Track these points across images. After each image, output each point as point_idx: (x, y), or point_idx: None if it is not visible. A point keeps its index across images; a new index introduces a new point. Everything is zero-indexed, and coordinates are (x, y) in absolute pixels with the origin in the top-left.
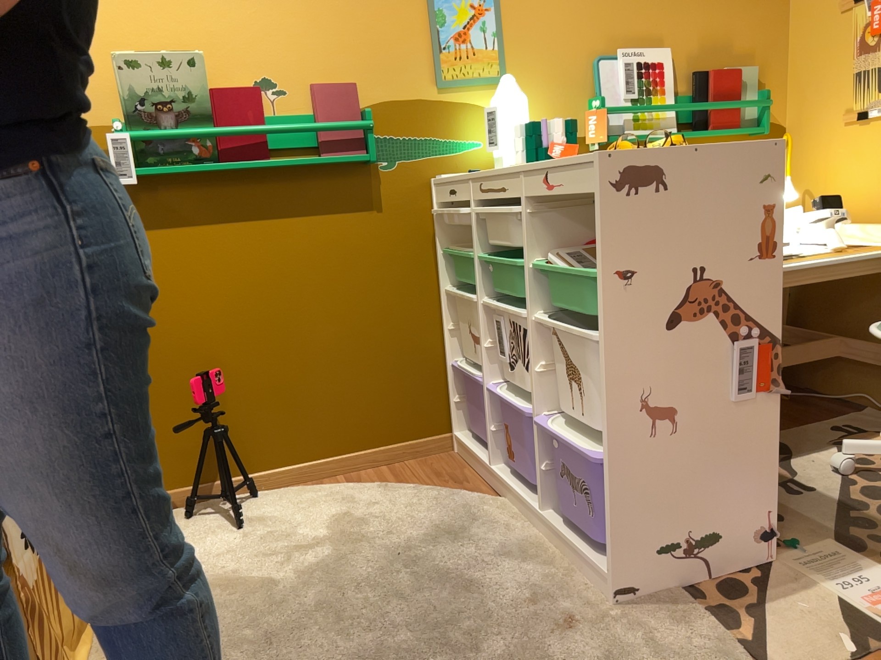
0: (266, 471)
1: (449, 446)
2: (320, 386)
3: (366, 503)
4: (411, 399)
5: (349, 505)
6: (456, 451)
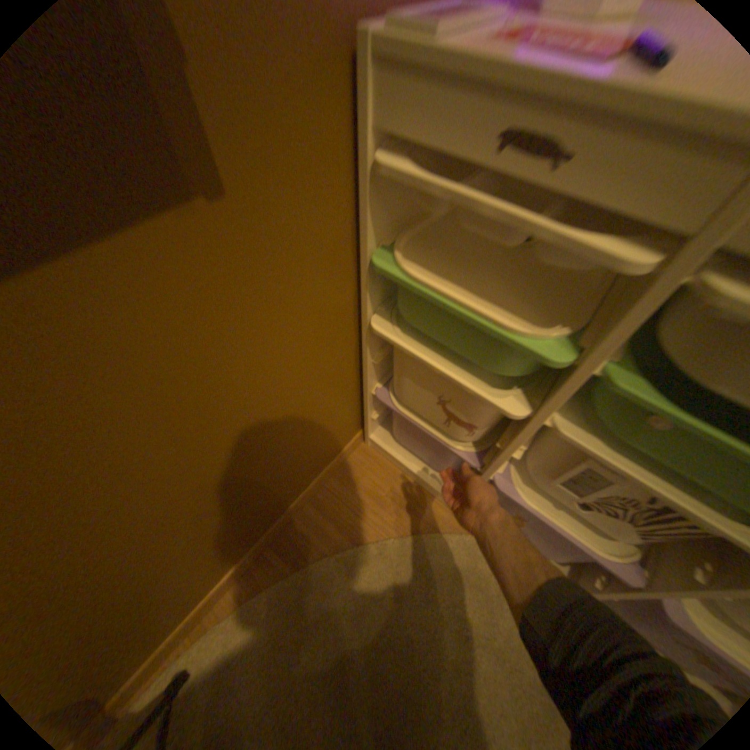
0: (177, 629)
1: (360, 441)
2: (211, 533)
3: (349, 617)
4: (326, 442)
5: (333, 635)
6: (370, 445)
